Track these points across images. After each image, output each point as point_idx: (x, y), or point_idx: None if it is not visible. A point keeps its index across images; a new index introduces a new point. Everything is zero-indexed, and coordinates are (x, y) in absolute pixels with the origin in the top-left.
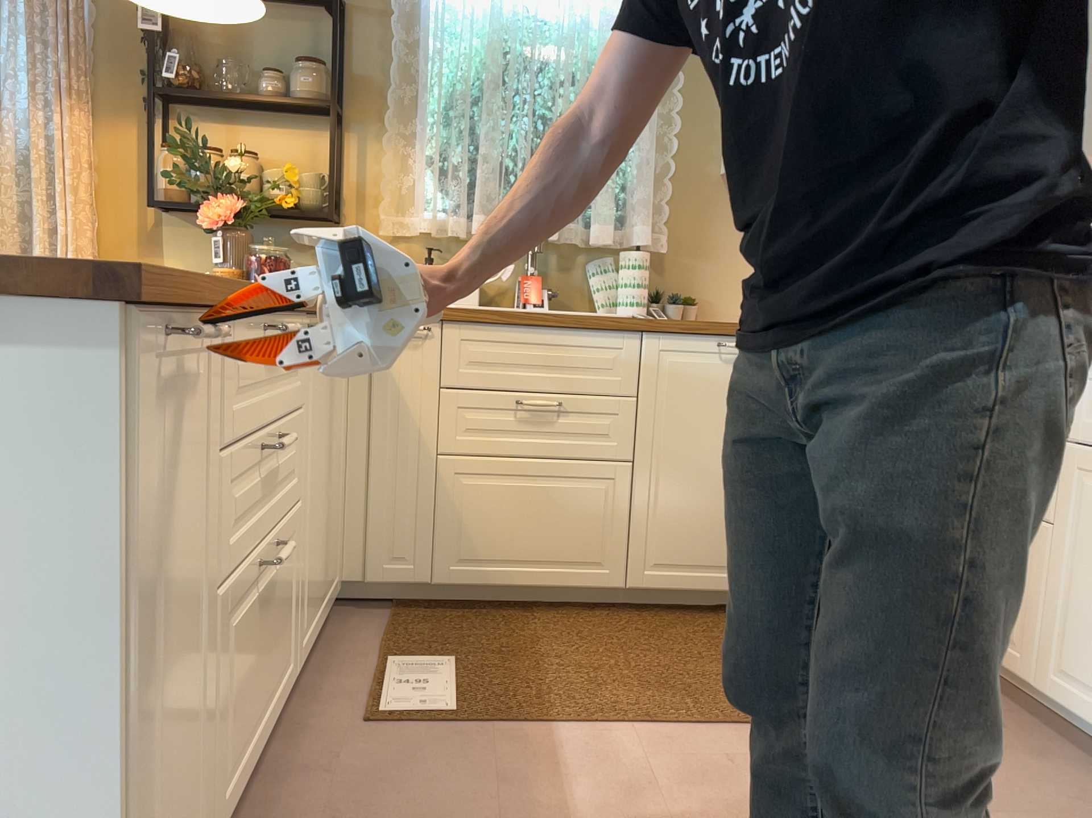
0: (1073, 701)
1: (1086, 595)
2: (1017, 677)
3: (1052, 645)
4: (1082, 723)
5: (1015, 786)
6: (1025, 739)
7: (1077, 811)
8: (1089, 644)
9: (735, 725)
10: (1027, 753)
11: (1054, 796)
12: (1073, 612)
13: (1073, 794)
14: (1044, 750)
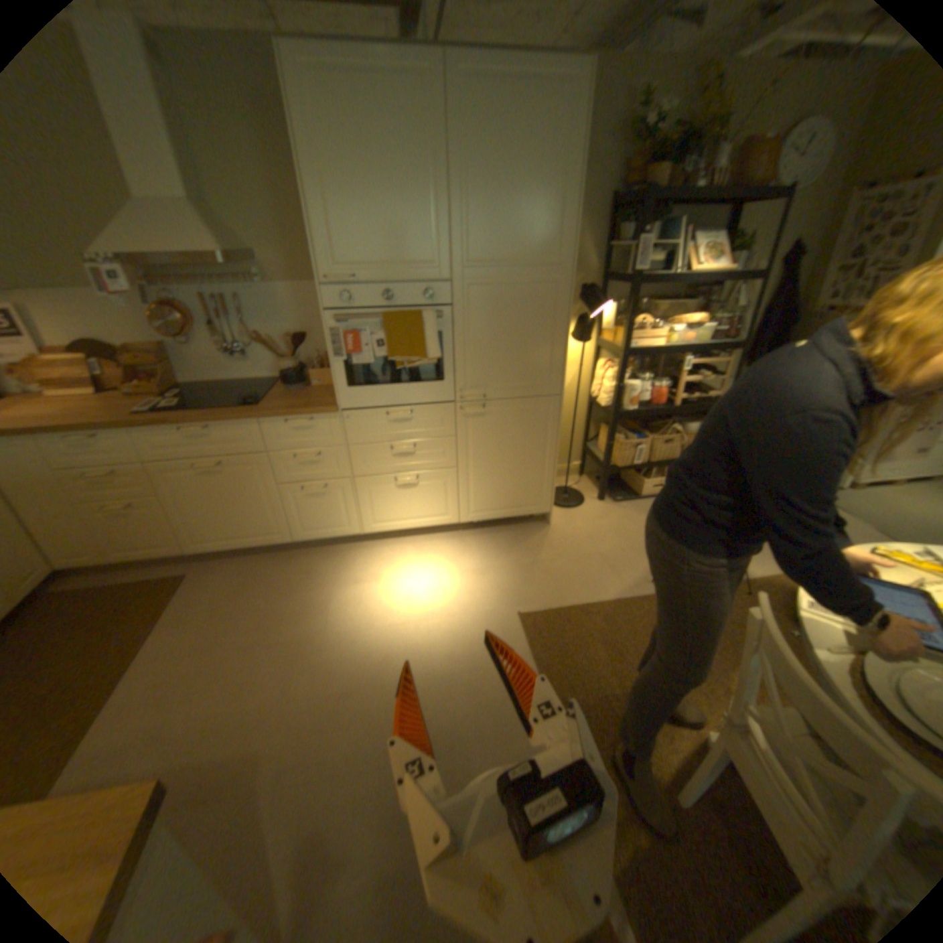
0: (205, 547)
1: (190, 512)
2: (172, 555)
3: (184, 536)
4: (213, 550)
5: (221, 586)
6: (196, 571)
7: (242, 575)
8: (201, 526)
9: (120, 677)
10: (204, 574)
11: (232, 577)
12: (187, 520)
13: (233, 572)
14: (205, 568)
